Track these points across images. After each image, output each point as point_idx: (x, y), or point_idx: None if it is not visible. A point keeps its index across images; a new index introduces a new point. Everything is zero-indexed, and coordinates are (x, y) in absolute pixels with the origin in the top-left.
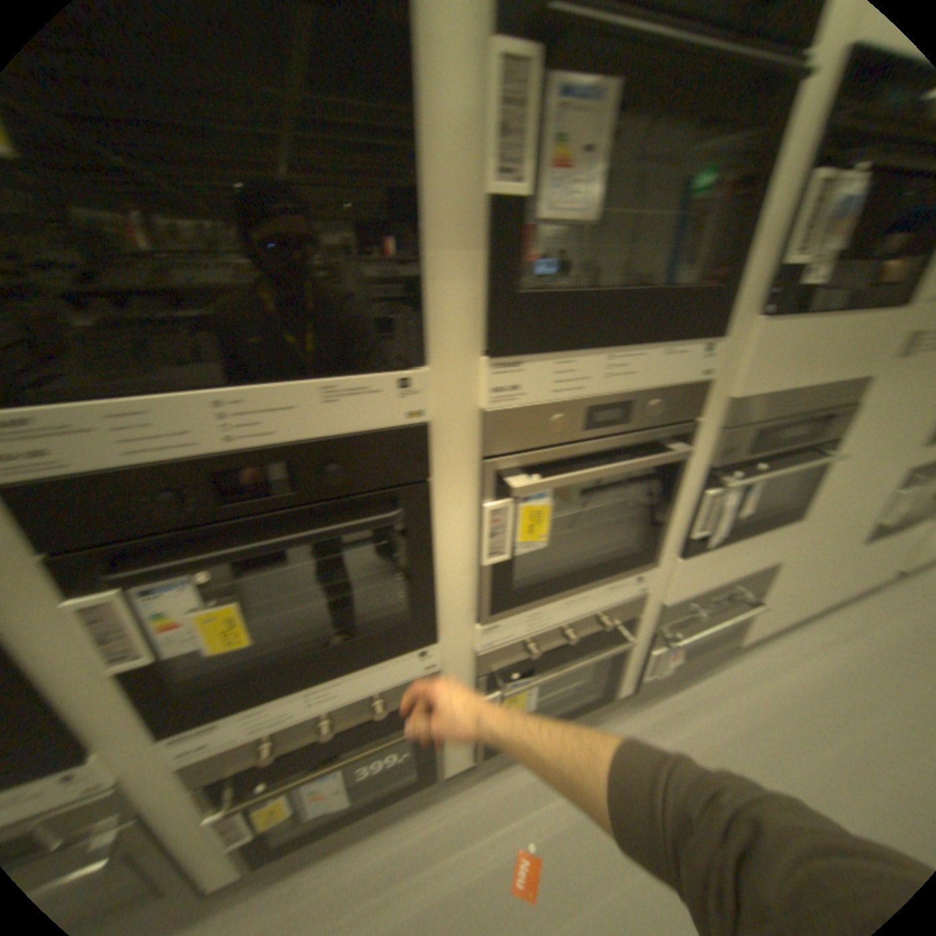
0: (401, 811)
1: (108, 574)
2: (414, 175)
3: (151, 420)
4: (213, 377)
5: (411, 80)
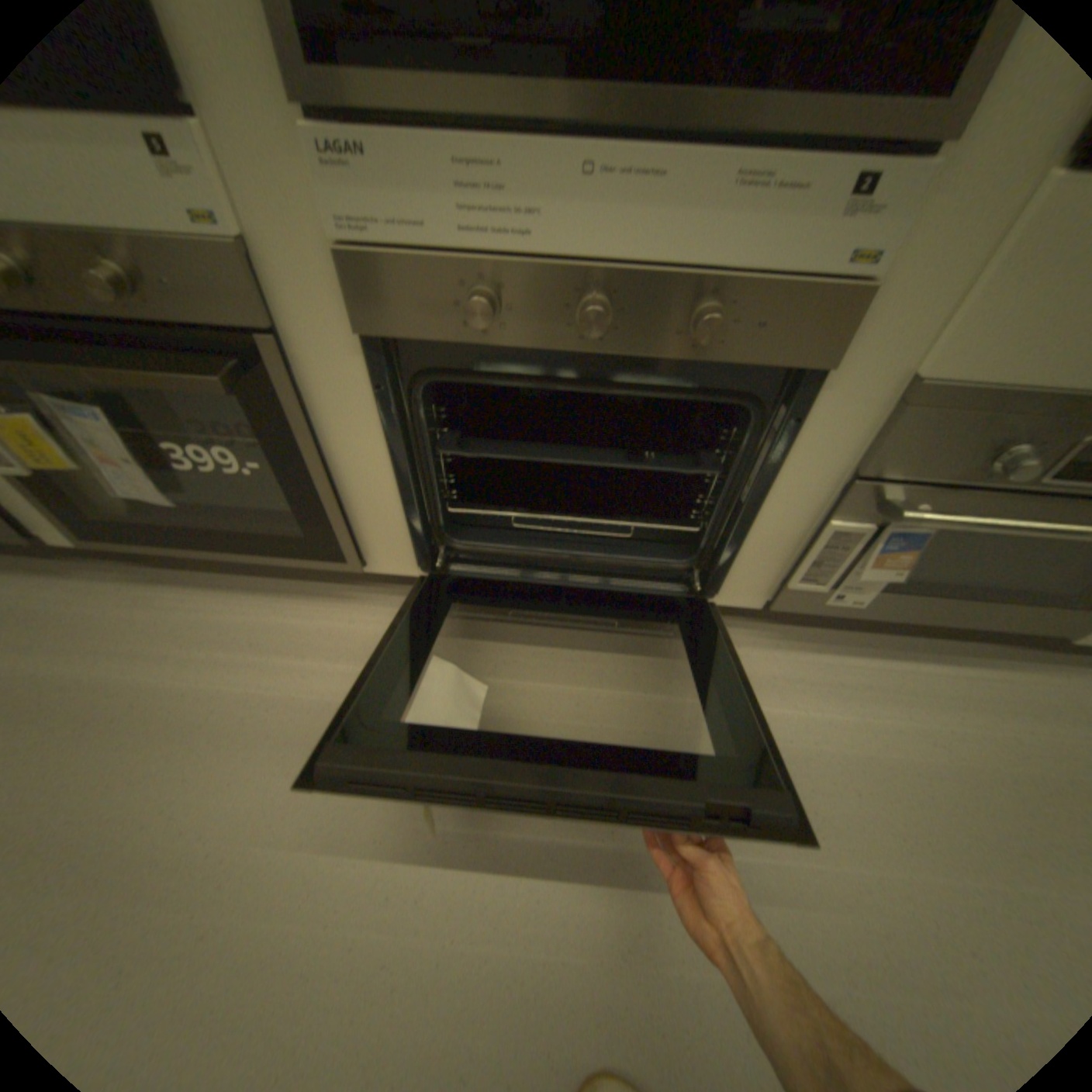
0: (318, 588)
1: None
2: None
3: None
4: None
5: None
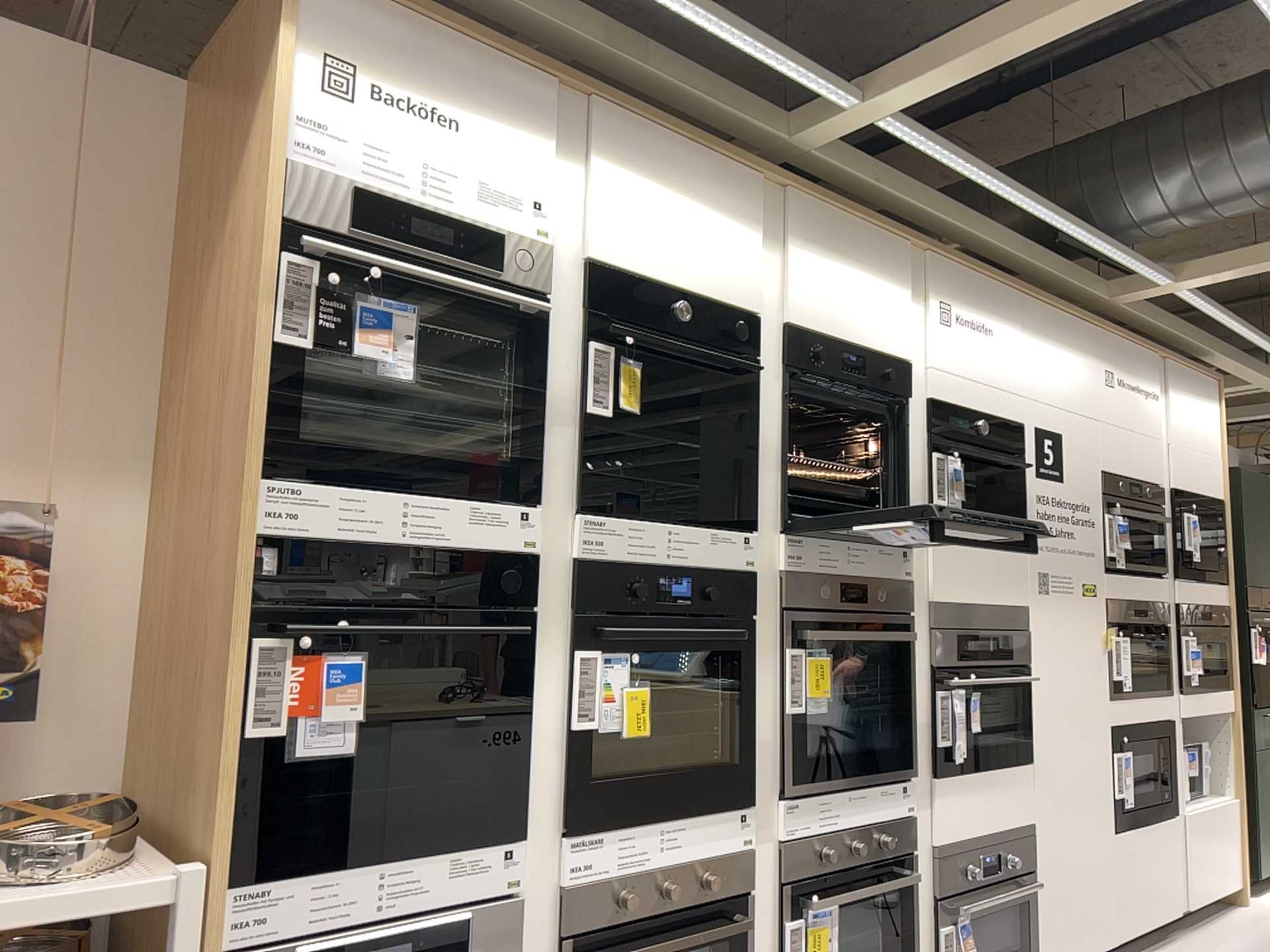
0: None
1: (610, 626)
2: (748, 435)
3: (641, 535)
4: (665, 518)
5: (750, 400)
